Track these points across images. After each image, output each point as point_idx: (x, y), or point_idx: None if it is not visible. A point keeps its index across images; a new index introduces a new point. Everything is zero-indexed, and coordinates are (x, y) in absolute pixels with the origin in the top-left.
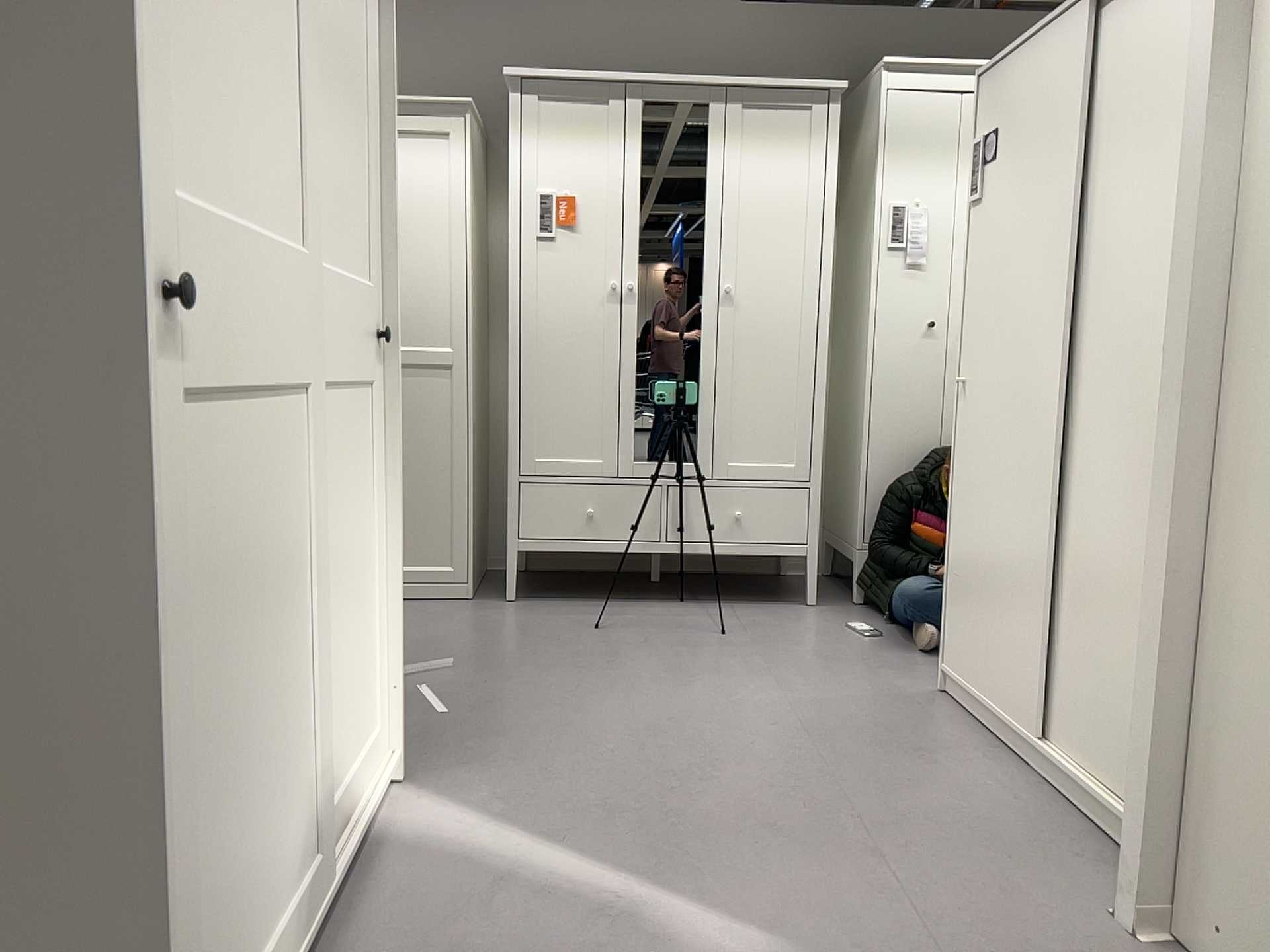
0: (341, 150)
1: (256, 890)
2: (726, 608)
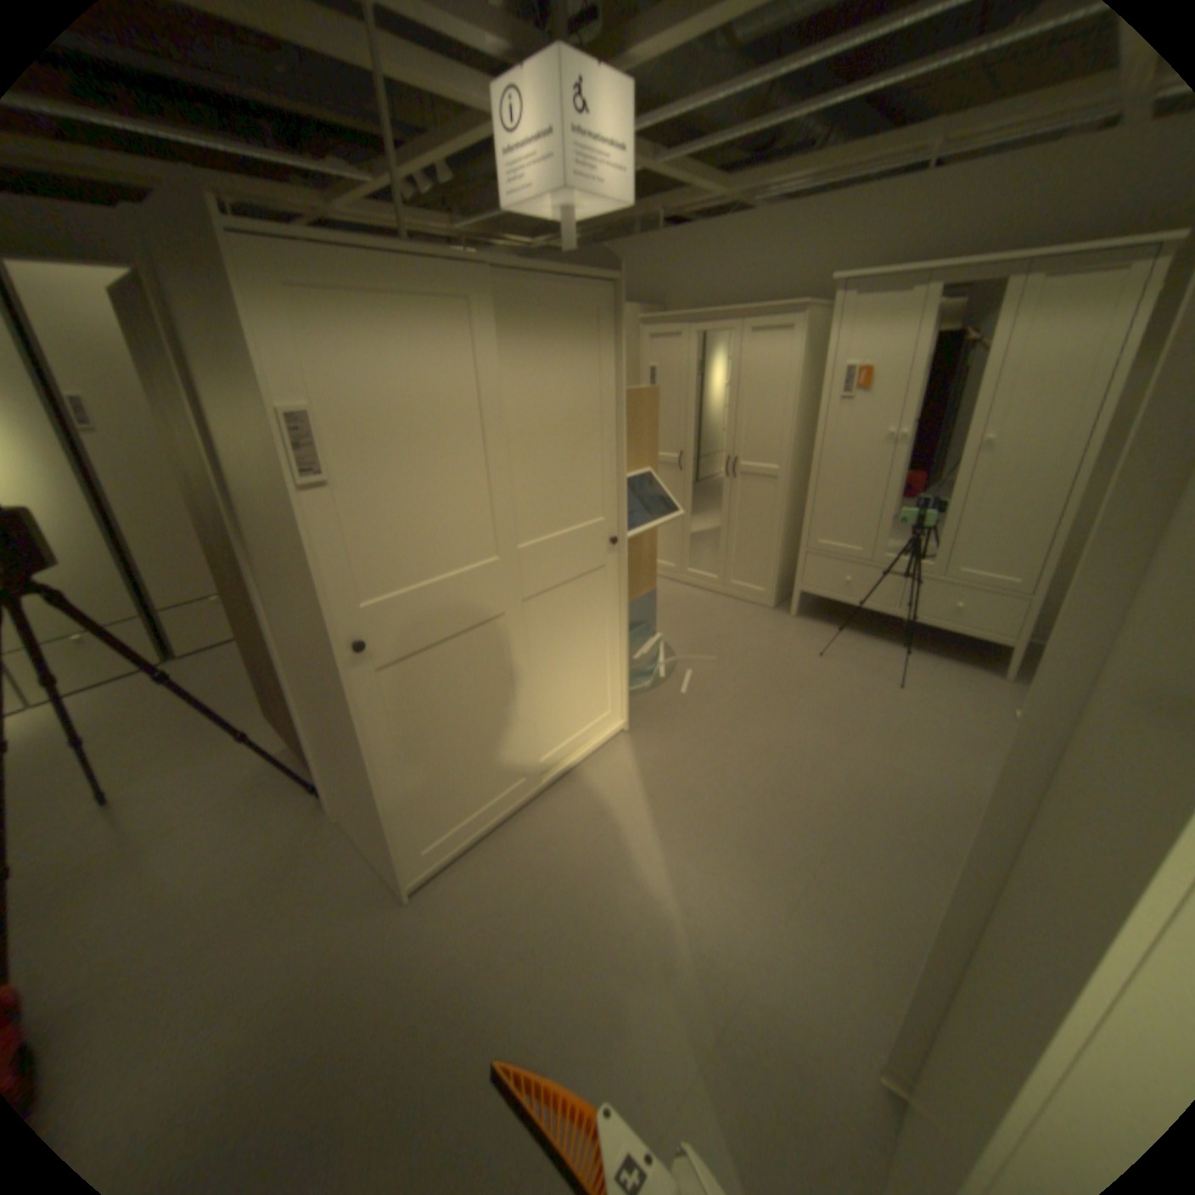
0: (571, 467)
1: (475, 793)
2: (932, 663)
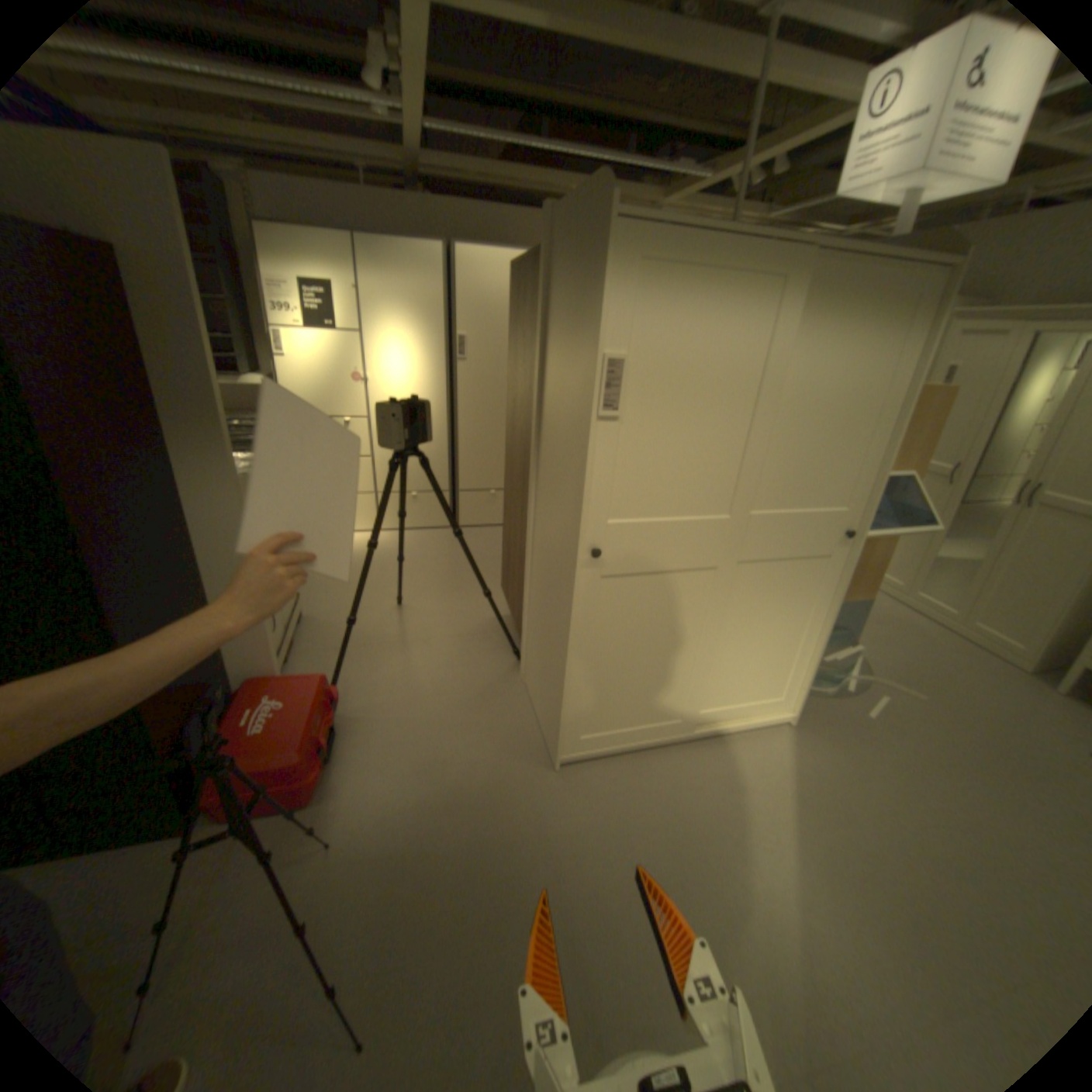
0: (831, 450)
1: (637, 712)
2: None
